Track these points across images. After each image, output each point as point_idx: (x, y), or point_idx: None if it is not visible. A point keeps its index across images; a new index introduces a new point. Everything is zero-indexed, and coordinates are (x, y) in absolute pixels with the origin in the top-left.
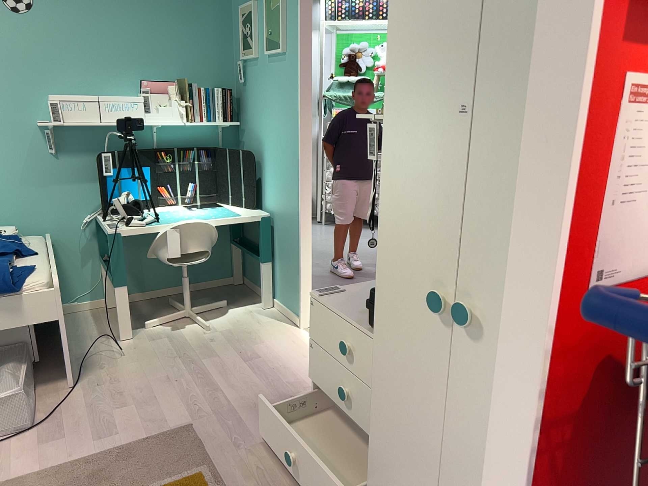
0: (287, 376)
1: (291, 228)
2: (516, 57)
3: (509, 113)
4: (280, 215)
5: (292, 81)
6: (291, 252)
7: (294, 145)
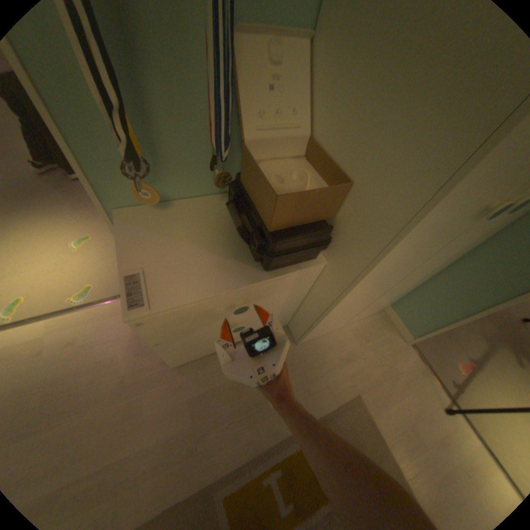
0: (73, 383)
1: None
2: None
3: None
4: None
5: None
6: None
7: None
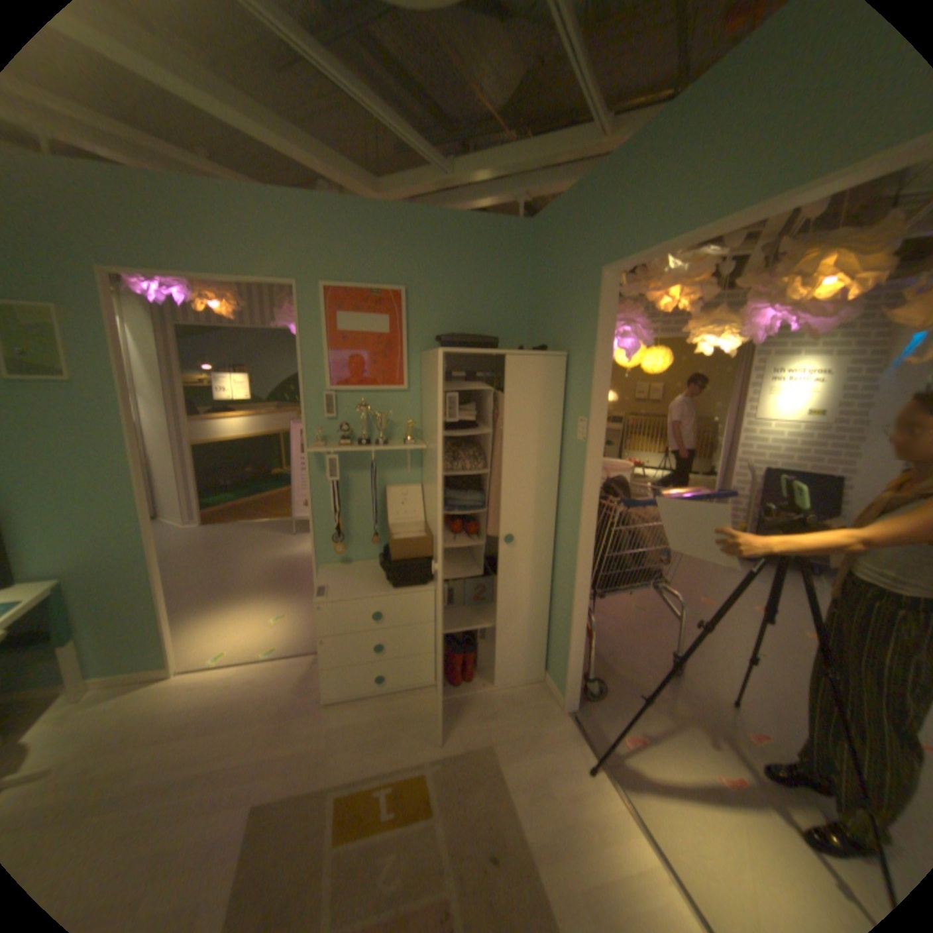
0: (245, 708)
1: (123, 581)
2: (521, 433)
3: (520, 454)
4: (85, 575)
5: (98, 415)
6: (128, 607)
7: (119, 486)
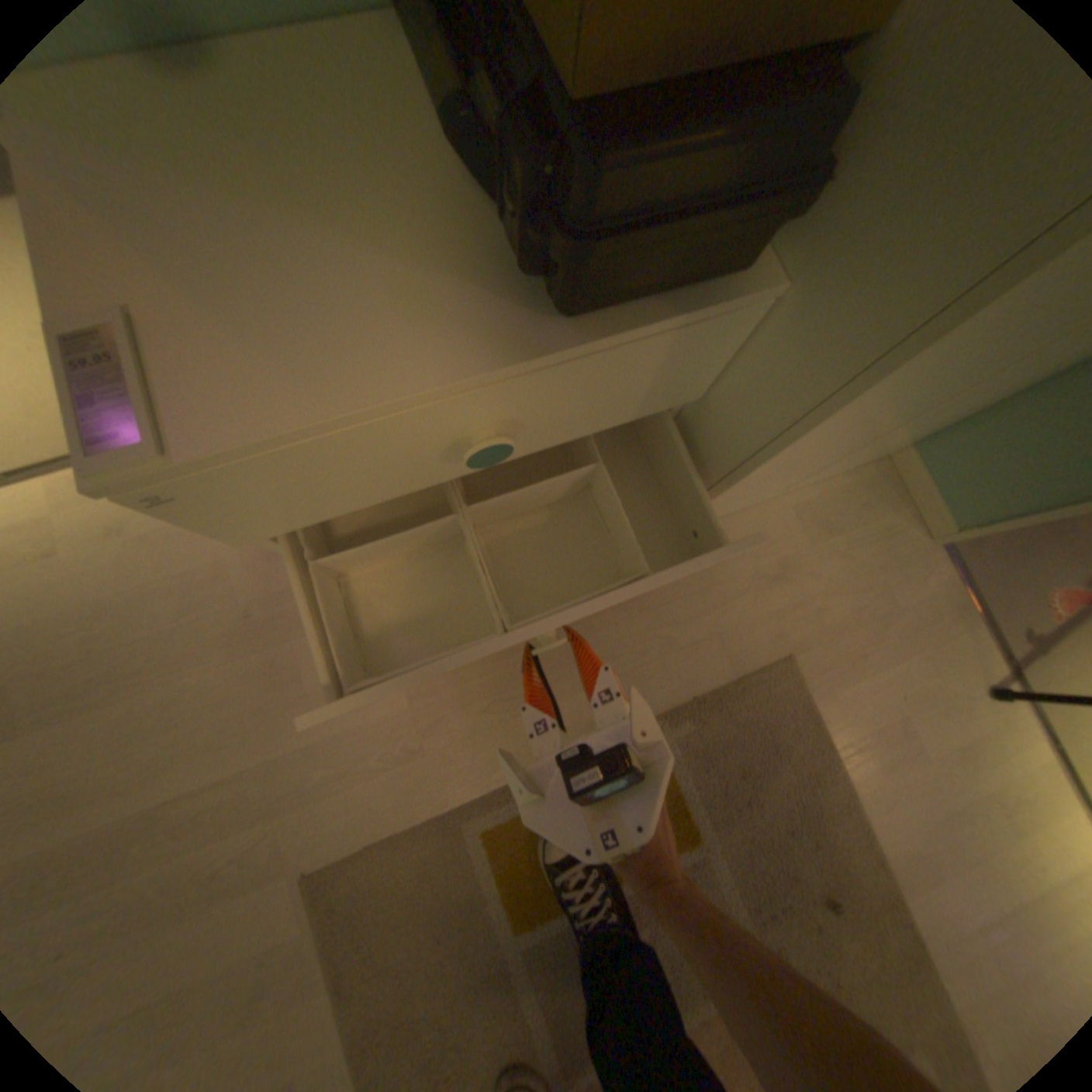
0: (140, 618)
1: None
2: None
3: None
4: None
5: None
6: None
7: None
